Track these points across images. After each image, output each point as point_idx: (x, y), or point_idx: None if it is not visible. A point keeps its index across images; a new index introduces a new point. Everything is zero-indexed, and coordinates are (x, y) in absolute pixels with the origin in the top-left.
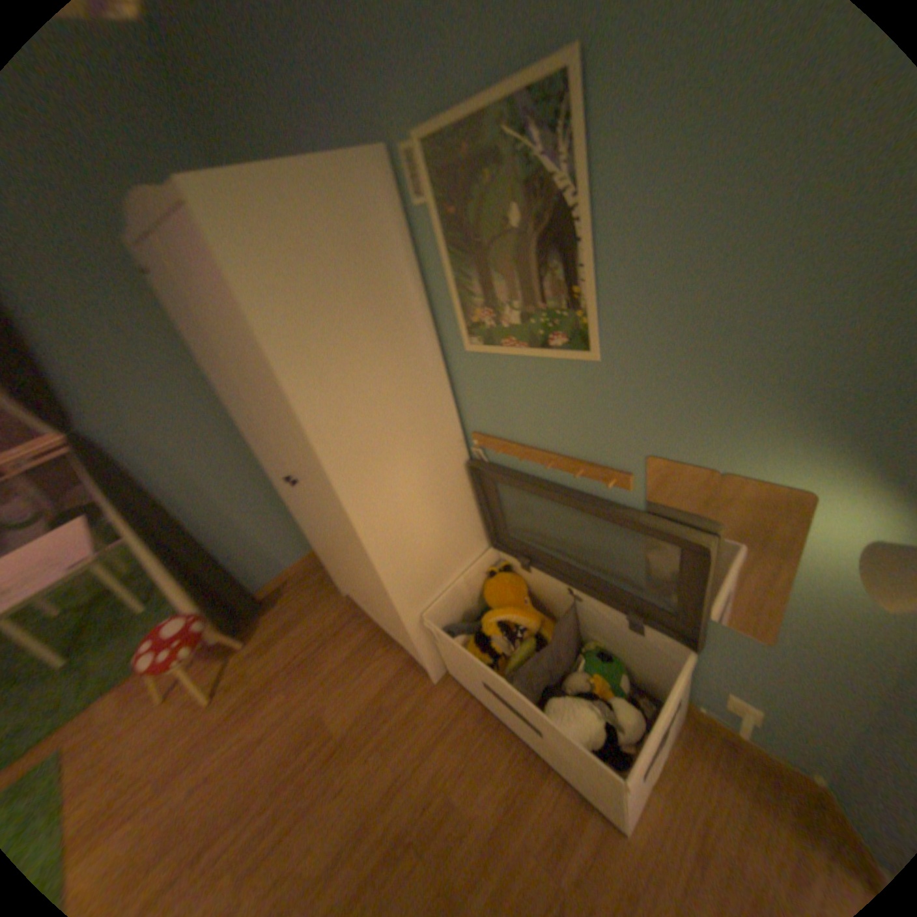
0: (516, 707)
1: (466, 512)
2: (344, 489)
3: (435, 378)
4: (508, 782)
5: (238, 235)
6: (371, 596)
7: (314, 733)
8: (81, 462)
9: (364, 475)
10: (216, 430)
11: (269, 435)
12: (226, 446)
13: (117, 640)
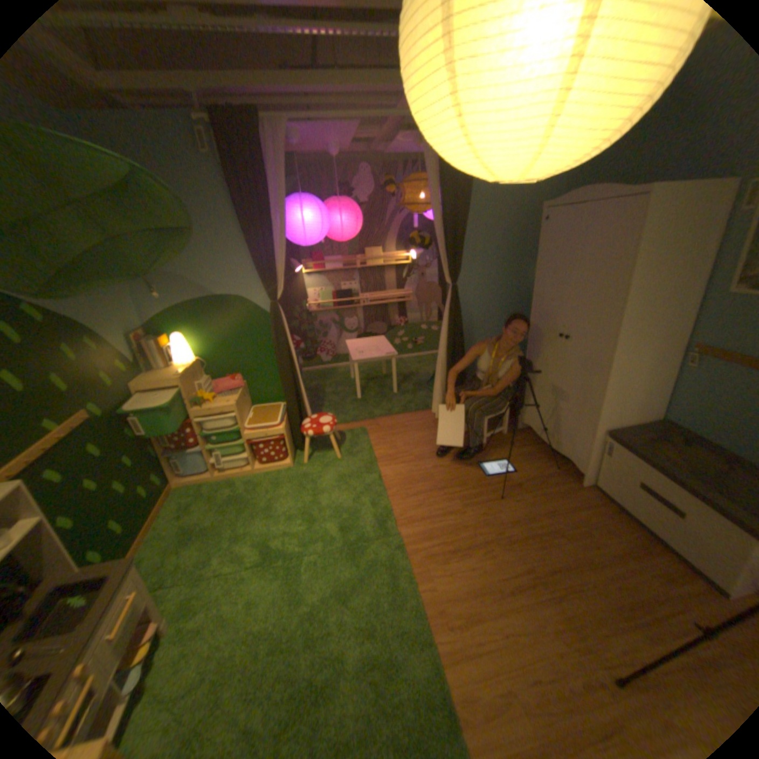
0: (668, 497)
1: (659, 393)
2: (620, 340)
3: (691, 304)
4: (634, 544)
5: (656, 210)
6: (554, 426)
7: (500, 476)
8: (447, 300)
9: (631, 338)
10: (494, 310)
11: (567, 309)
12: (493, 320)
13: (392, 397)
